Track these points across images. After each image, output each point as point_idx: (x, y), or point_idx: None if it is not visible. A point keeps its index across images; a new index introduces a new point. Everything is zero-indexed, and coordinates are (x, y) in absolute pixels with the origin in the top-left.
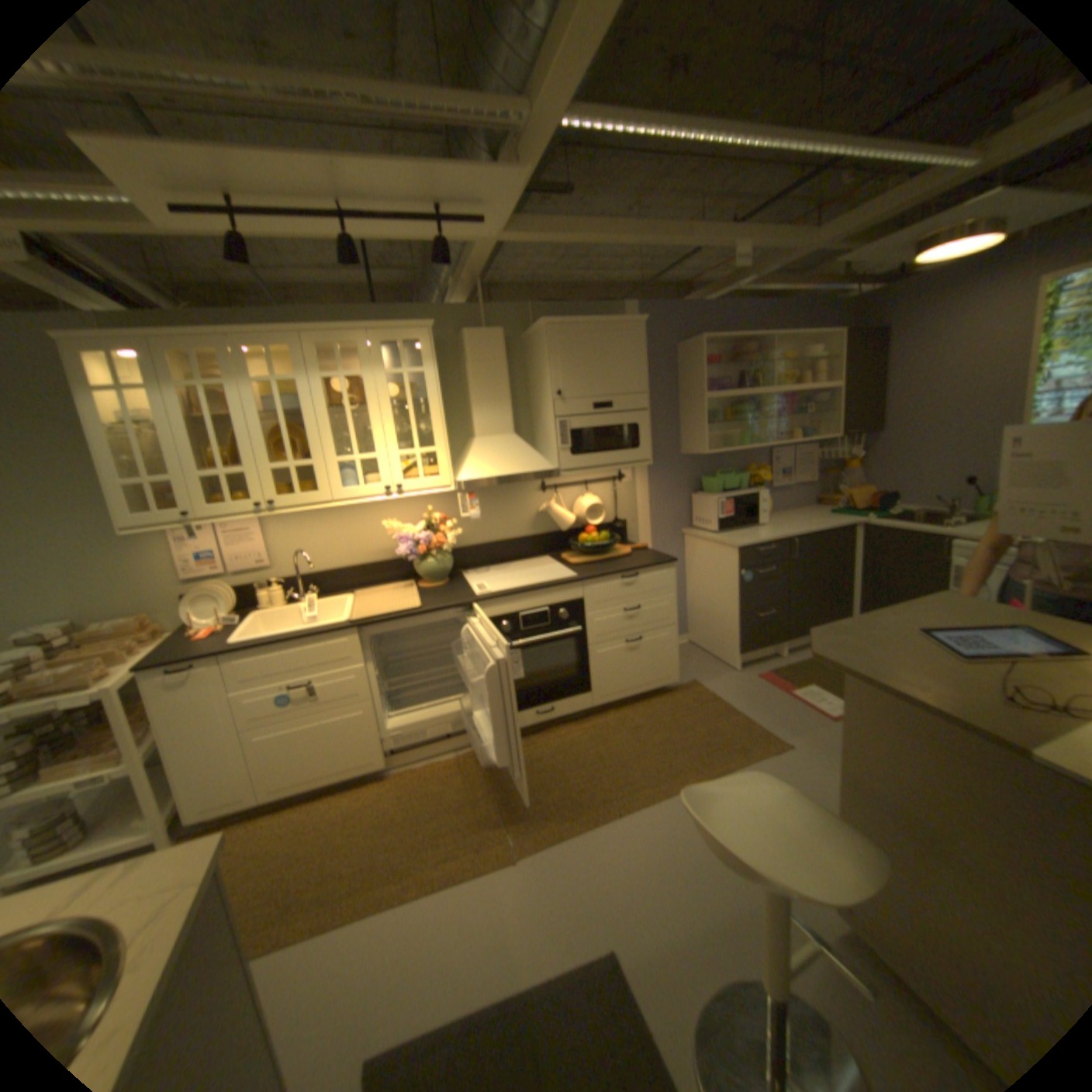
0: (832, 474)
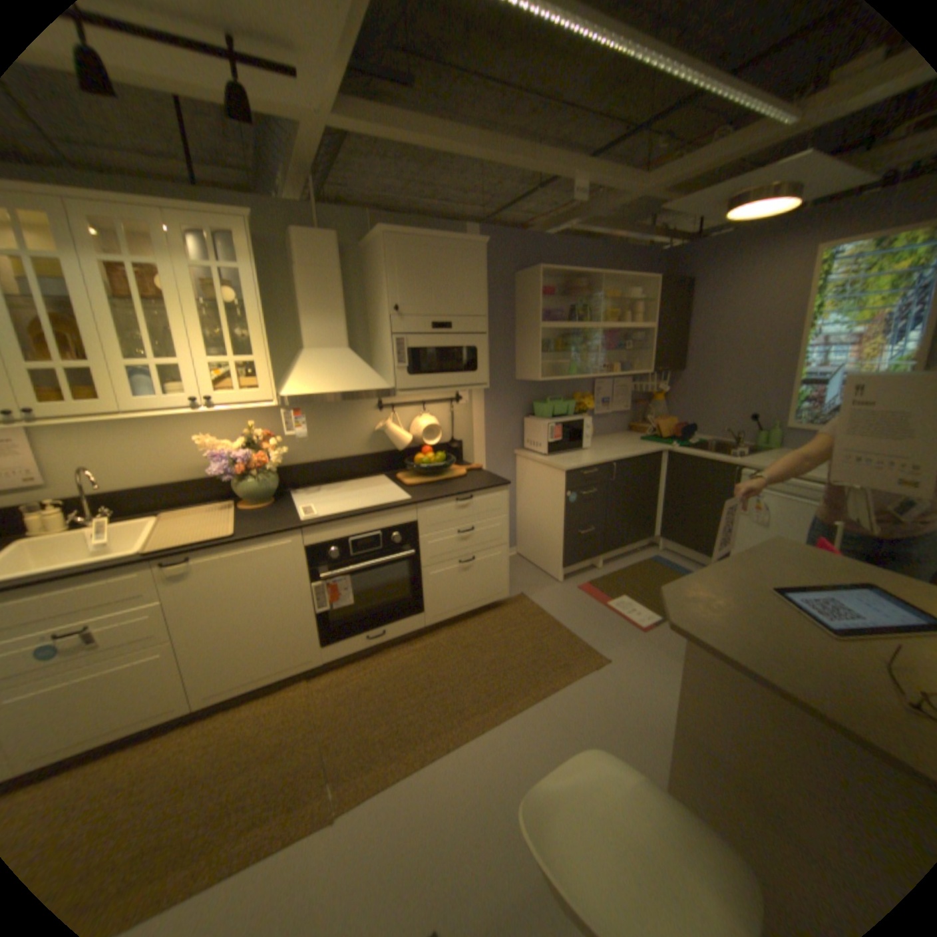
0: (641, 405)
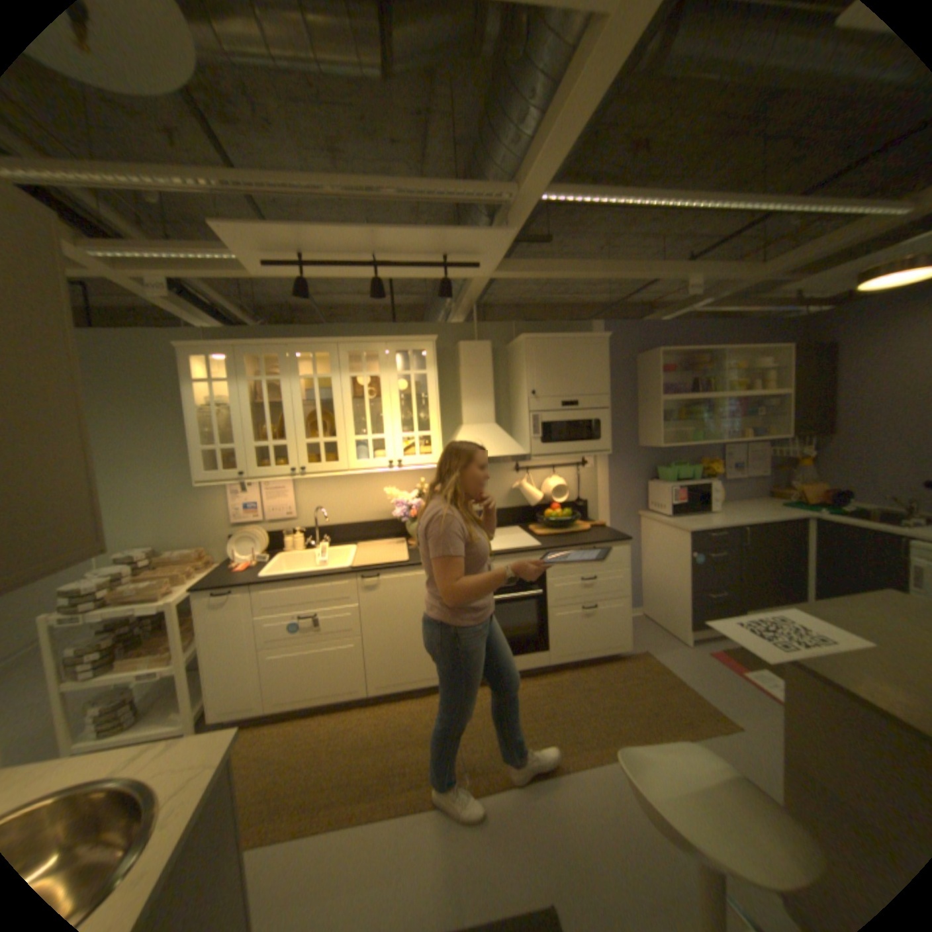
0: (785, 471)
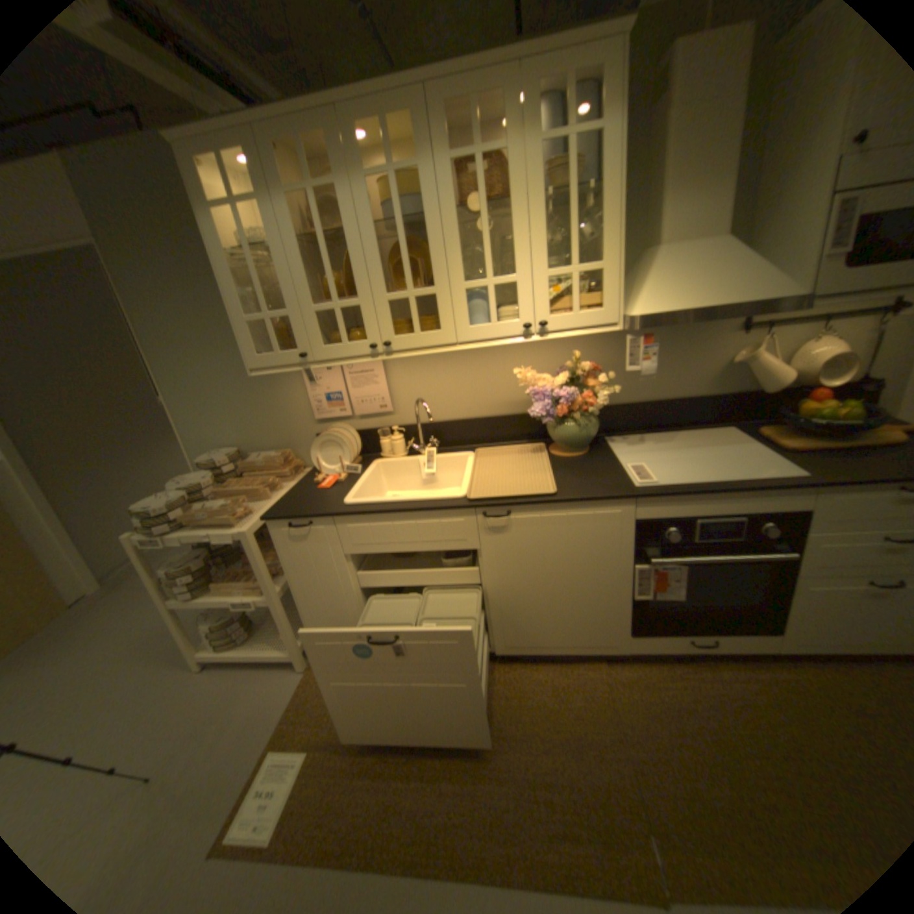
0: None
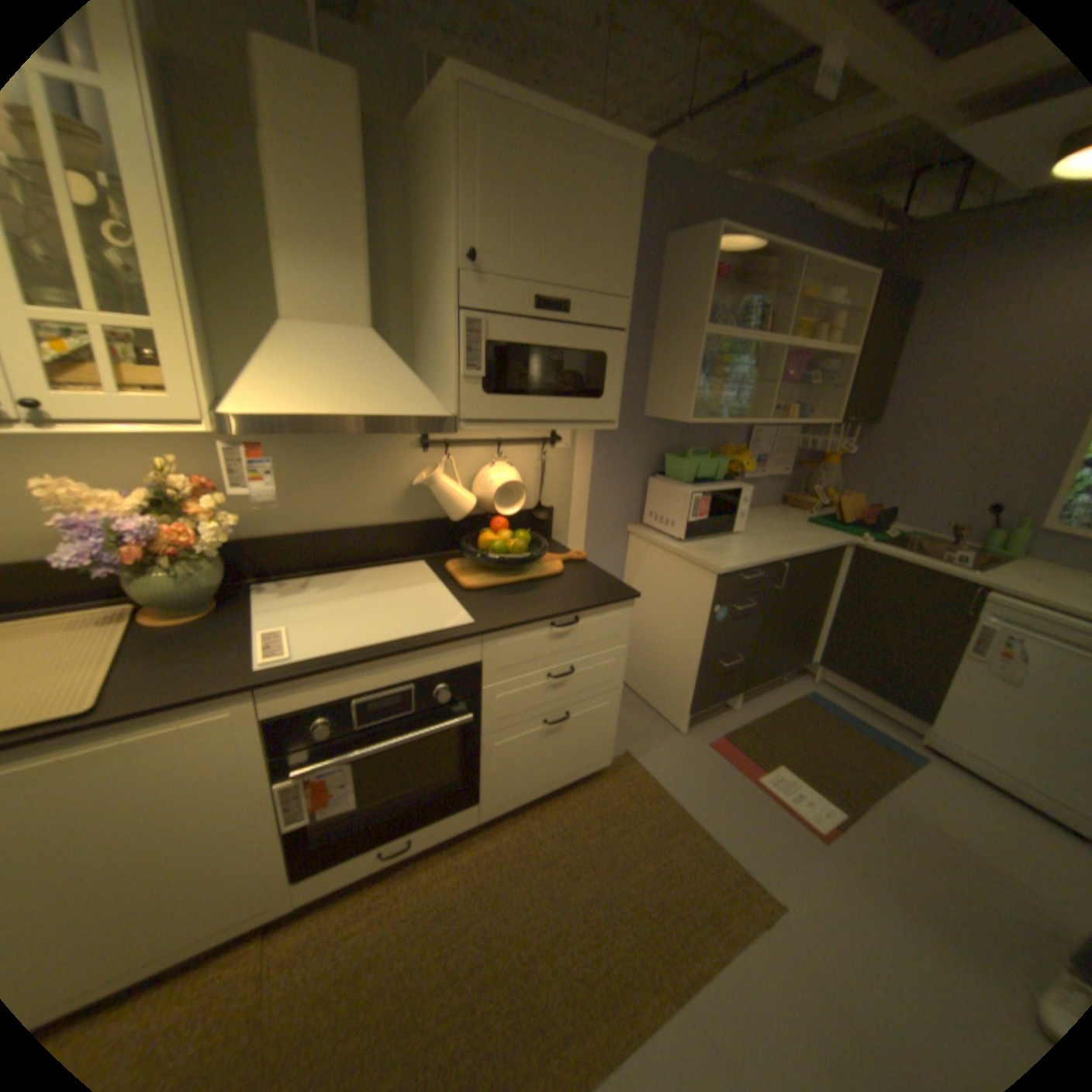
0: (804, 468)
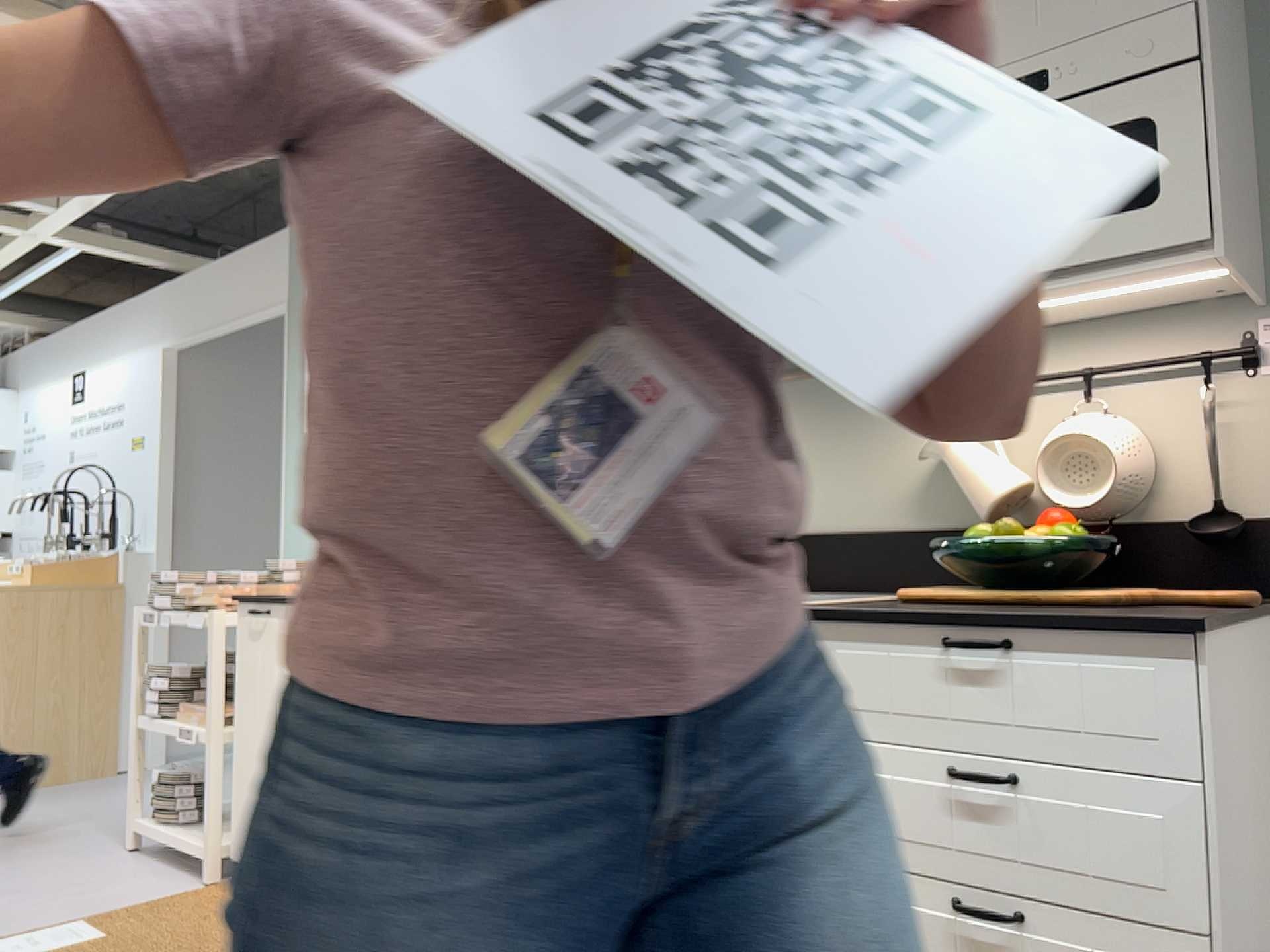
0: None
